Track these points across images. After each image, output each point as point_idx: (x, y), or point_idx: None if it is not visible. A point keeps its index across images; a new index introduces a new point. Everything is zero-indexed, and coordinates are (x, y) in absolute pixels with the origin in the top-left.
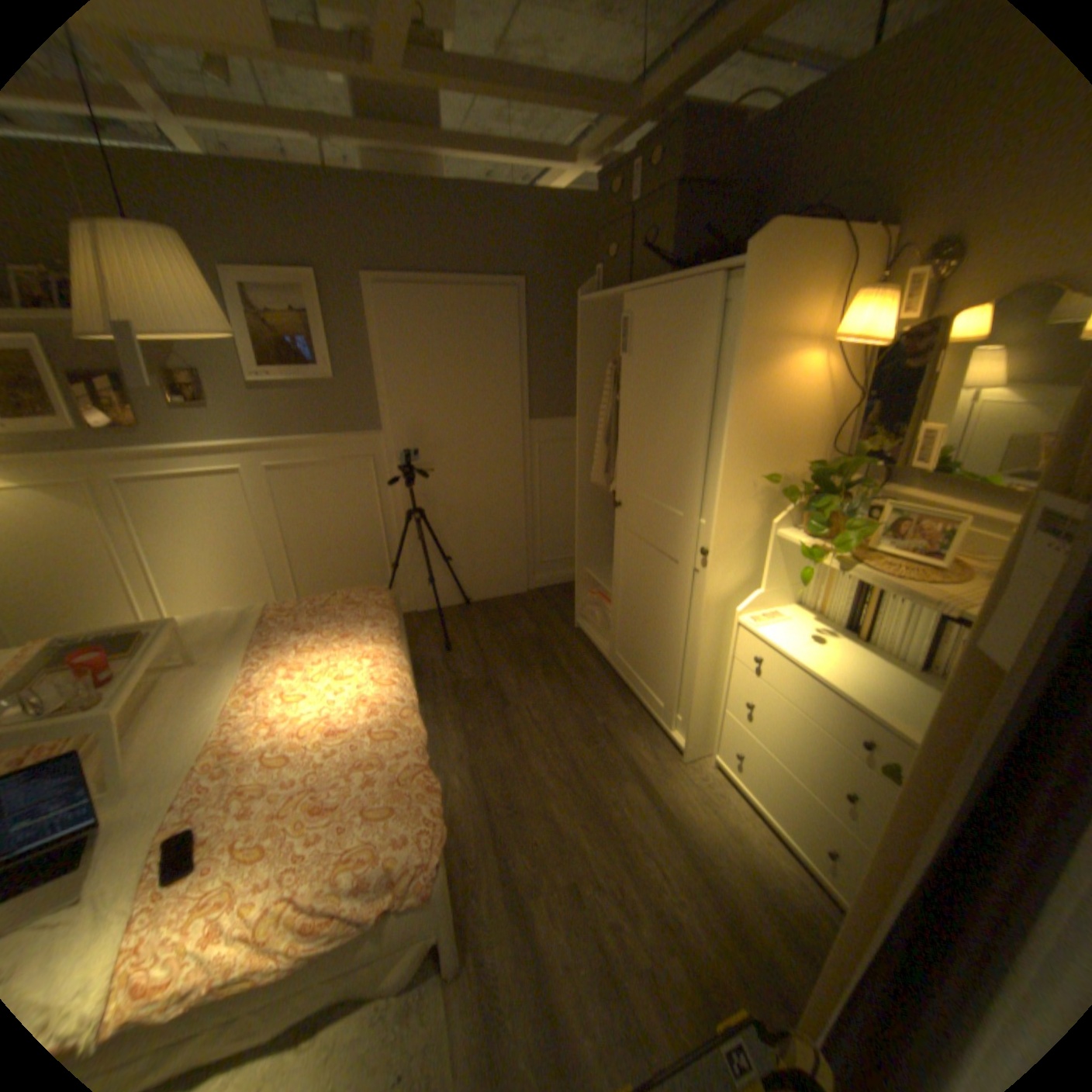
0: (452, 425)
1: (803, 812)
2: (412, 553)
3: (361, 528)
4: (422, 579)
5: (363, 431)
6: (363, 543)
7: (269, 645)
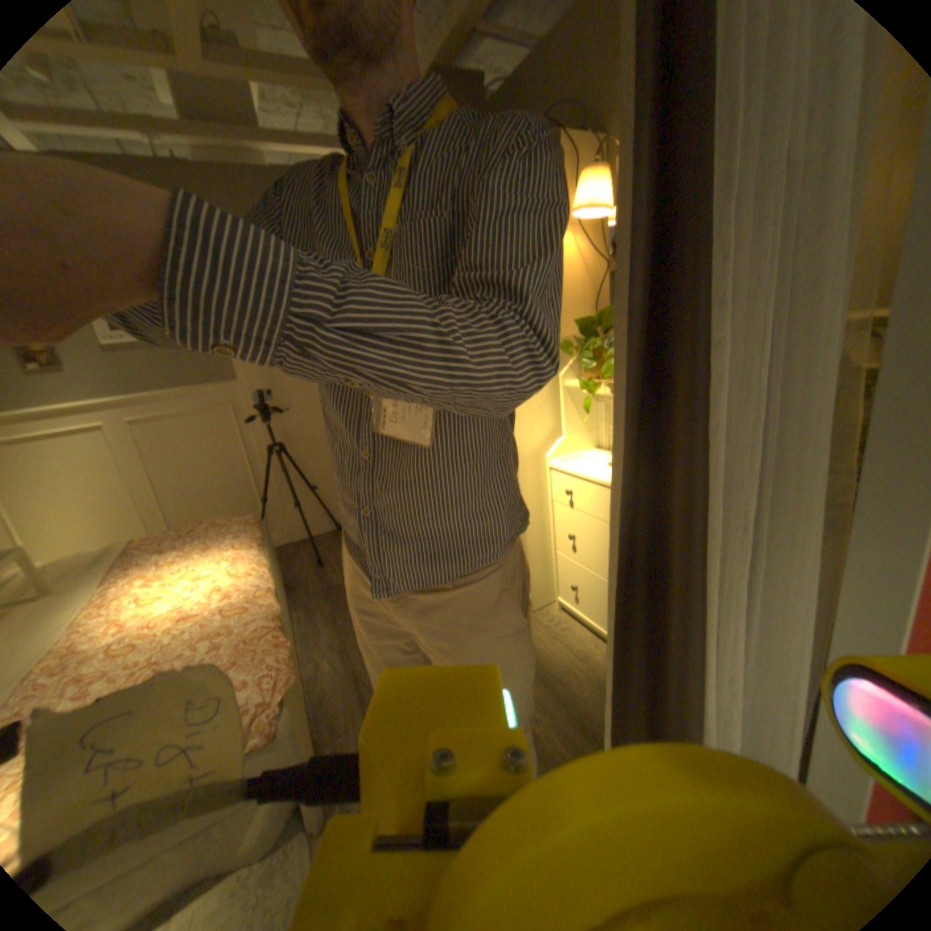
0: None
1: None
2: (280, 488)
3: (229, 471)
4: (293, 511)
5: (220, 381)
6: (233, 484)
7: (130, 566)
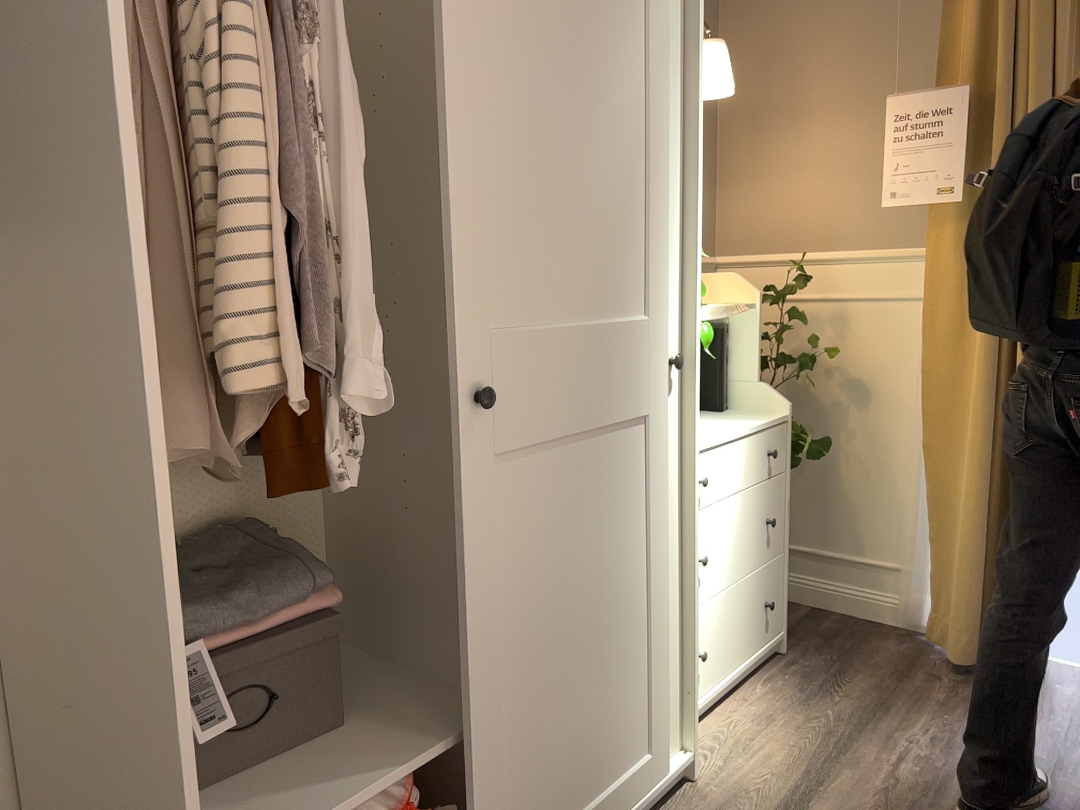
0: None
1: (747, 611)
2: None
3: None
4: None
5: None
6: None
7: None
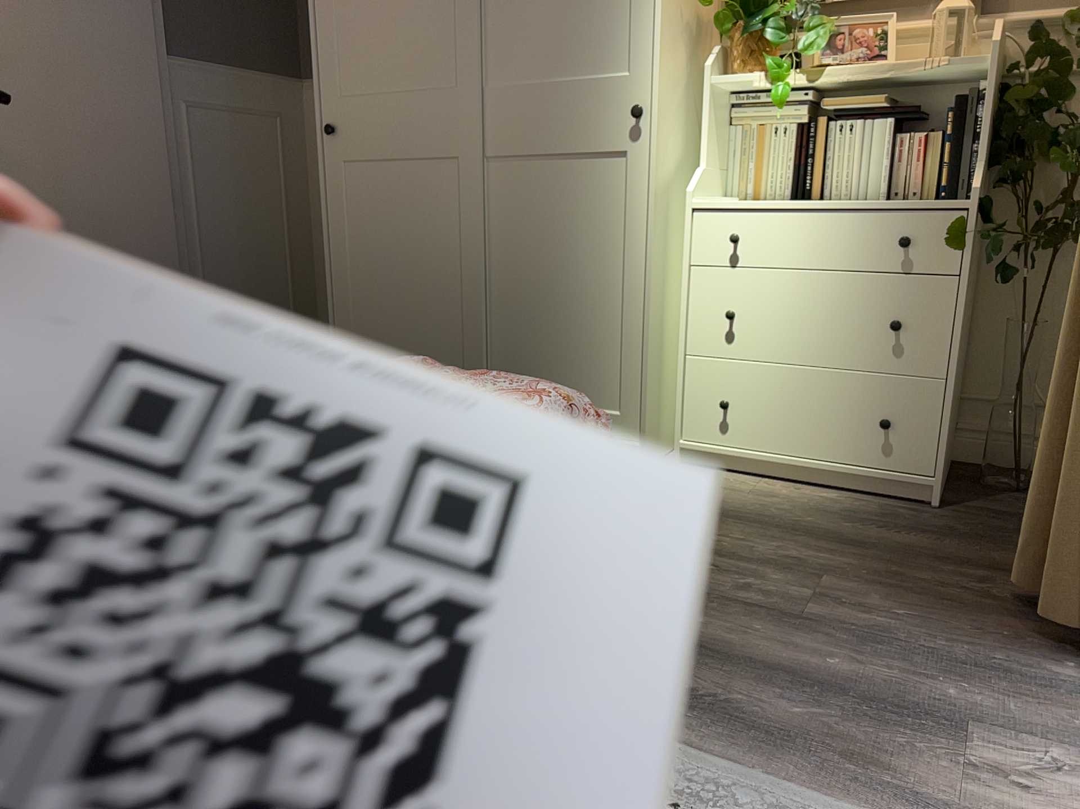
0: (24, 31)
1: (832, 408)
2: None
3: None
4: None
5: None
6: None
7: None
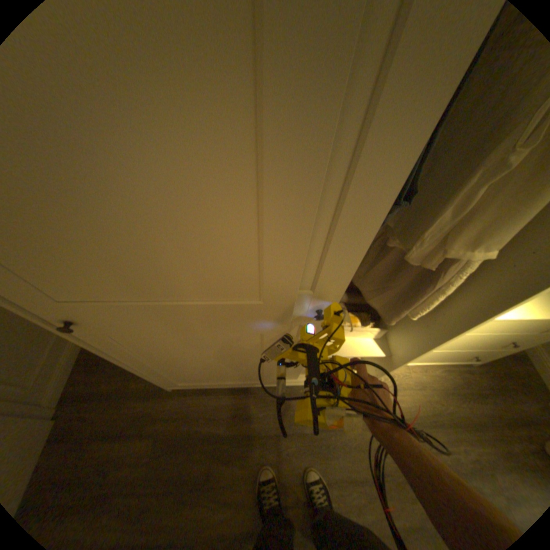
0: None
1: (456, 356)
2: None
3: None
4: None
5: None
6: None
7: None
